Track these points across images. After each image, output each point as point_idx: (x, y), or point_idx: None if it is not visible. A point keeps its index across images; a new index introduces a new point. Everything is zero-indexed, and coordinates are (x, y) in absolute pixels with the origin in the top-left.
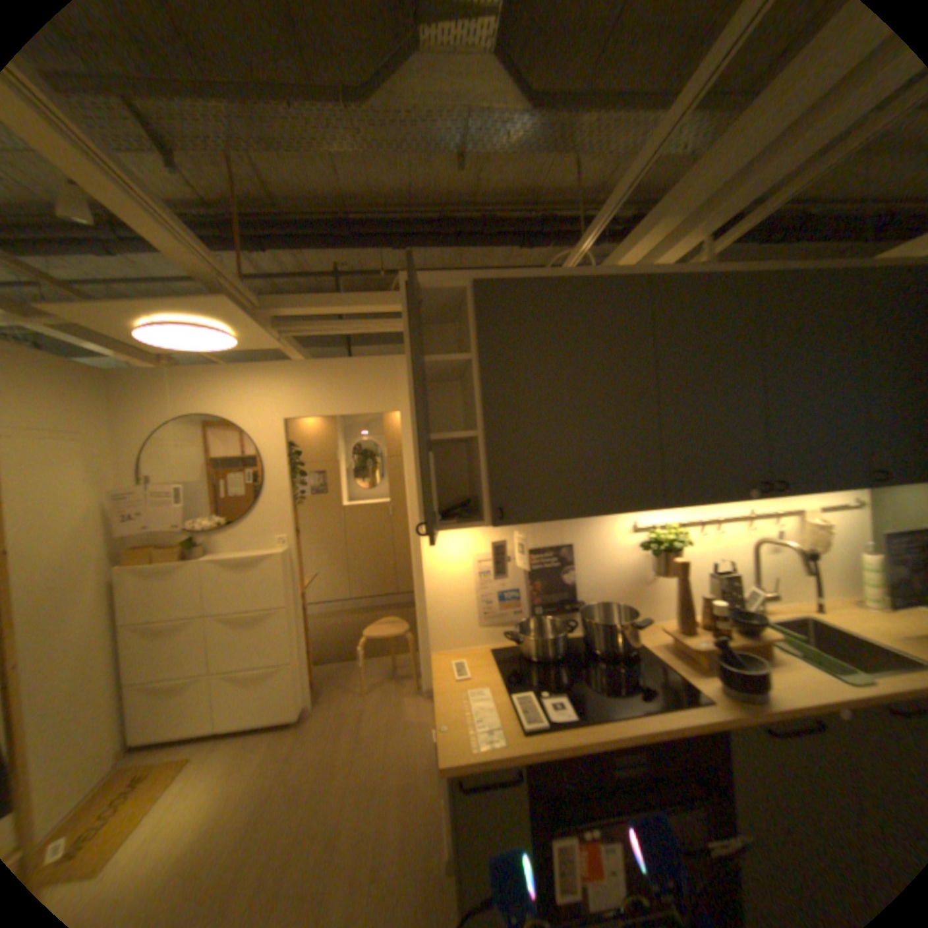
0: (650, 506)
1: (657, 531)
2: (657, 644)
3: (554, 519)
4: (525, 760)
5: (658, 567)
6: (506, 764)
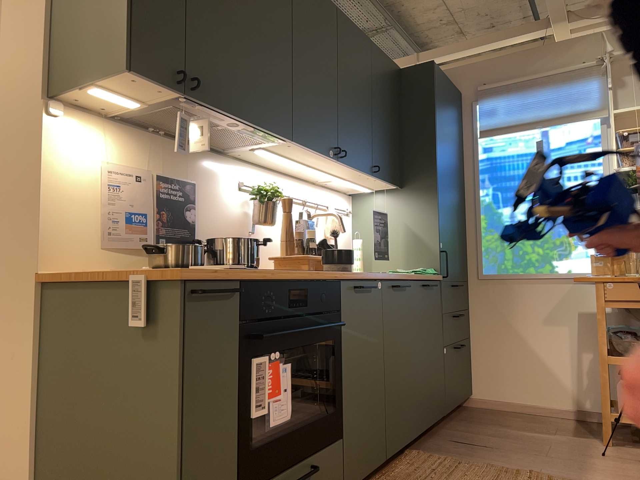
0: (279, 139)
1: (260, 185)
2: None
3: (225, 115)
4: (241, 274)
5: (259, 216)
6: (227, 276)
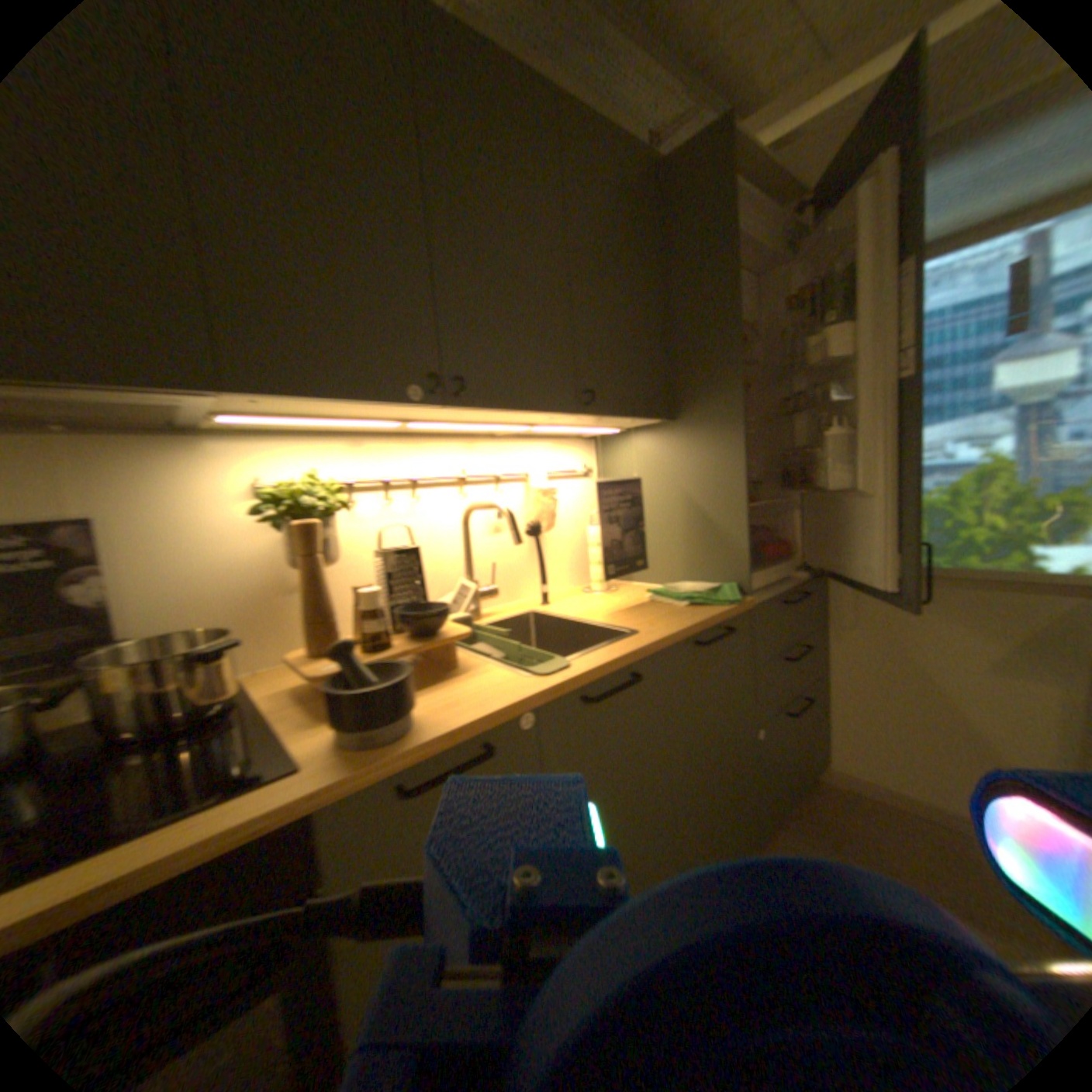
0: (191, 393)
1: (282, 487)
2: (276, 689)
3: None
4: None
5: (288, 553)
6: None
